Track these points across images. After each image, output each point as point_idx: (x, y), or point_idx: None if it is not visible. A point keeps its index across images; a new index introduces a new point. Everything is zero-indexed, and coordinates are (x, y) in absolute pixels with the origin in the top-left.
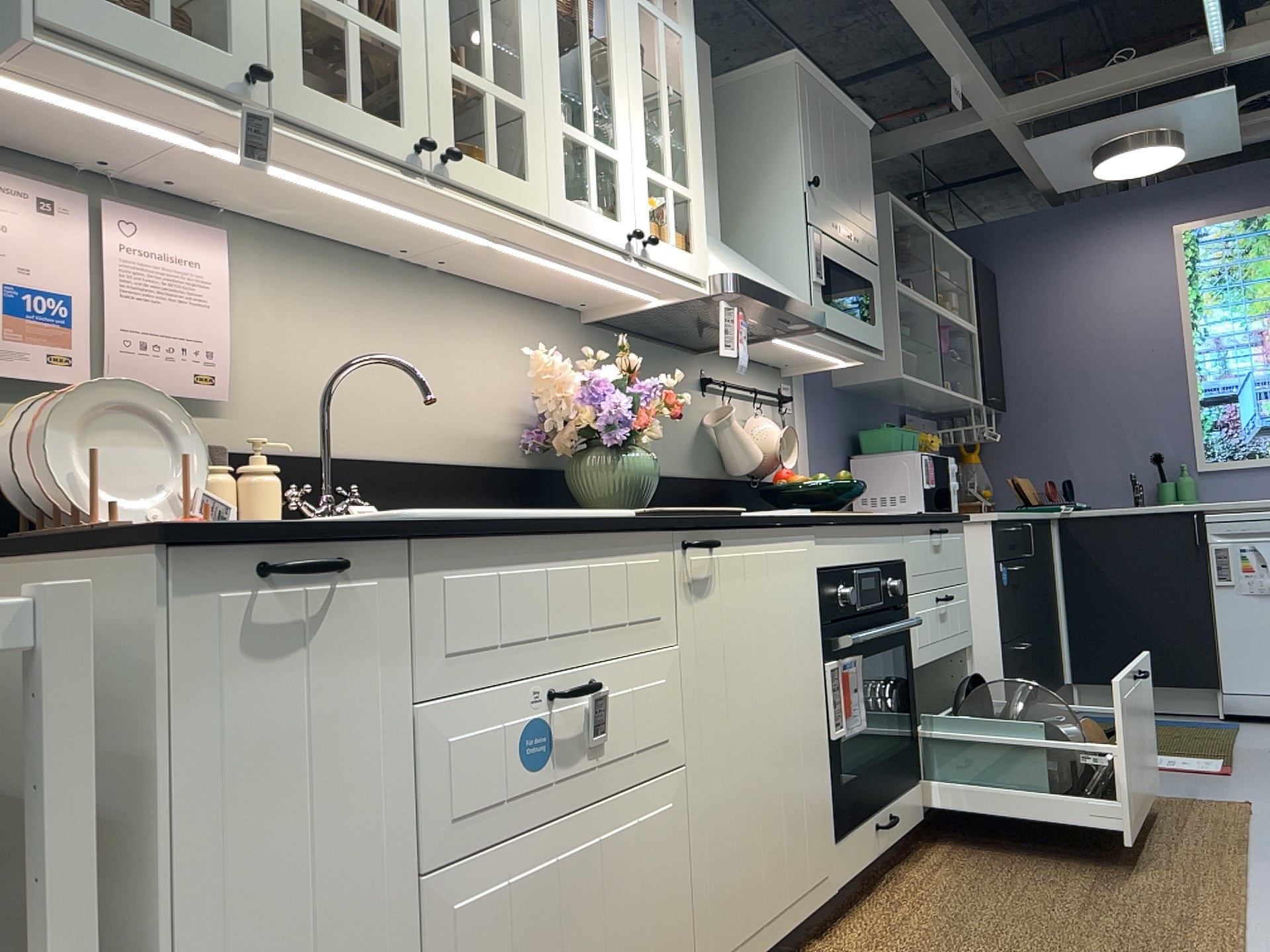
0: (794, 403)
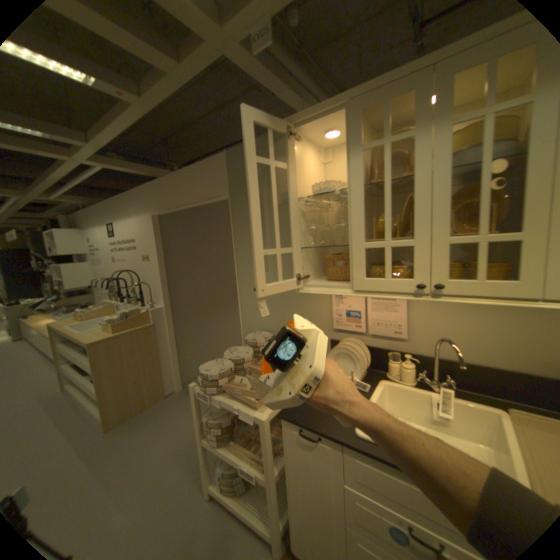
0: None
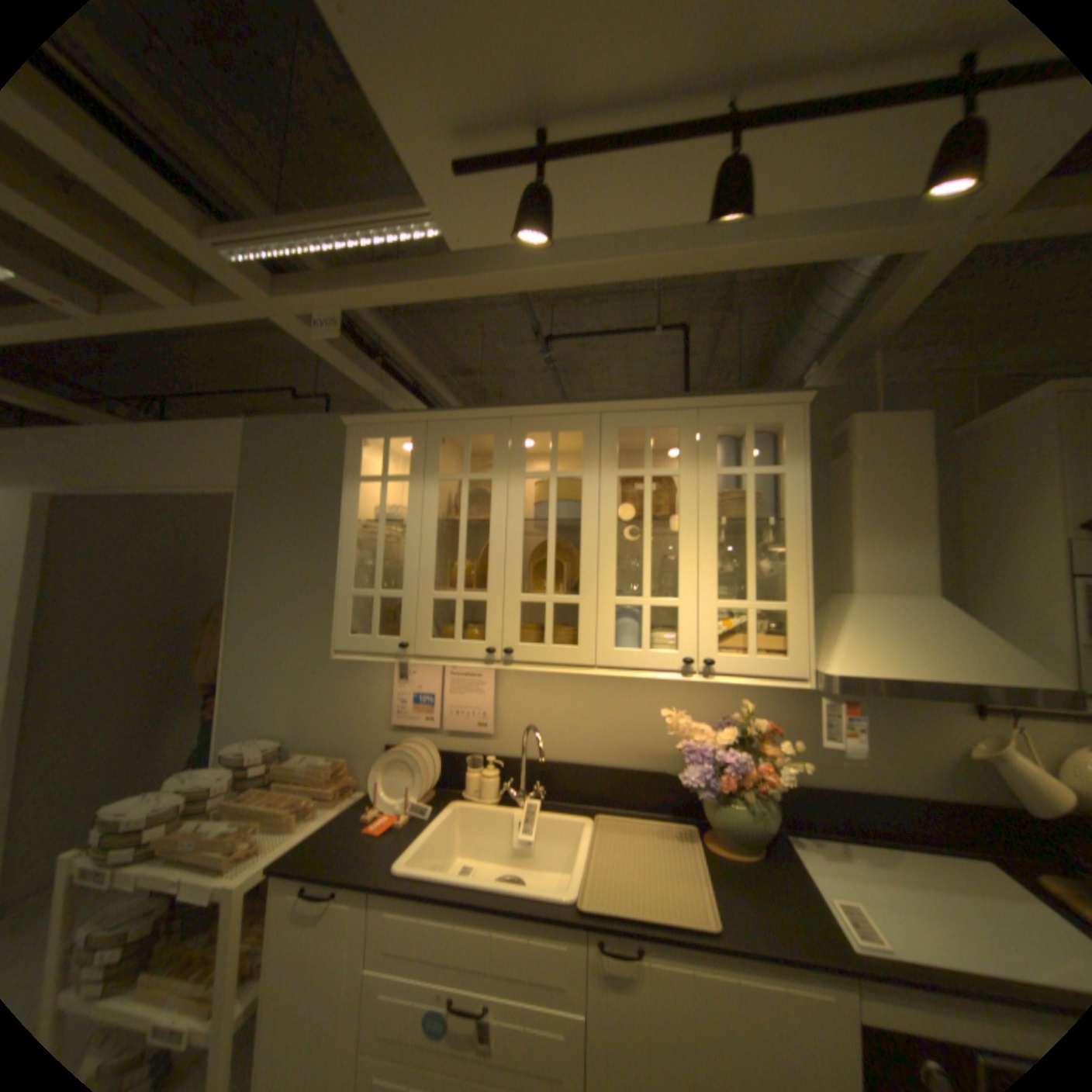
0: None
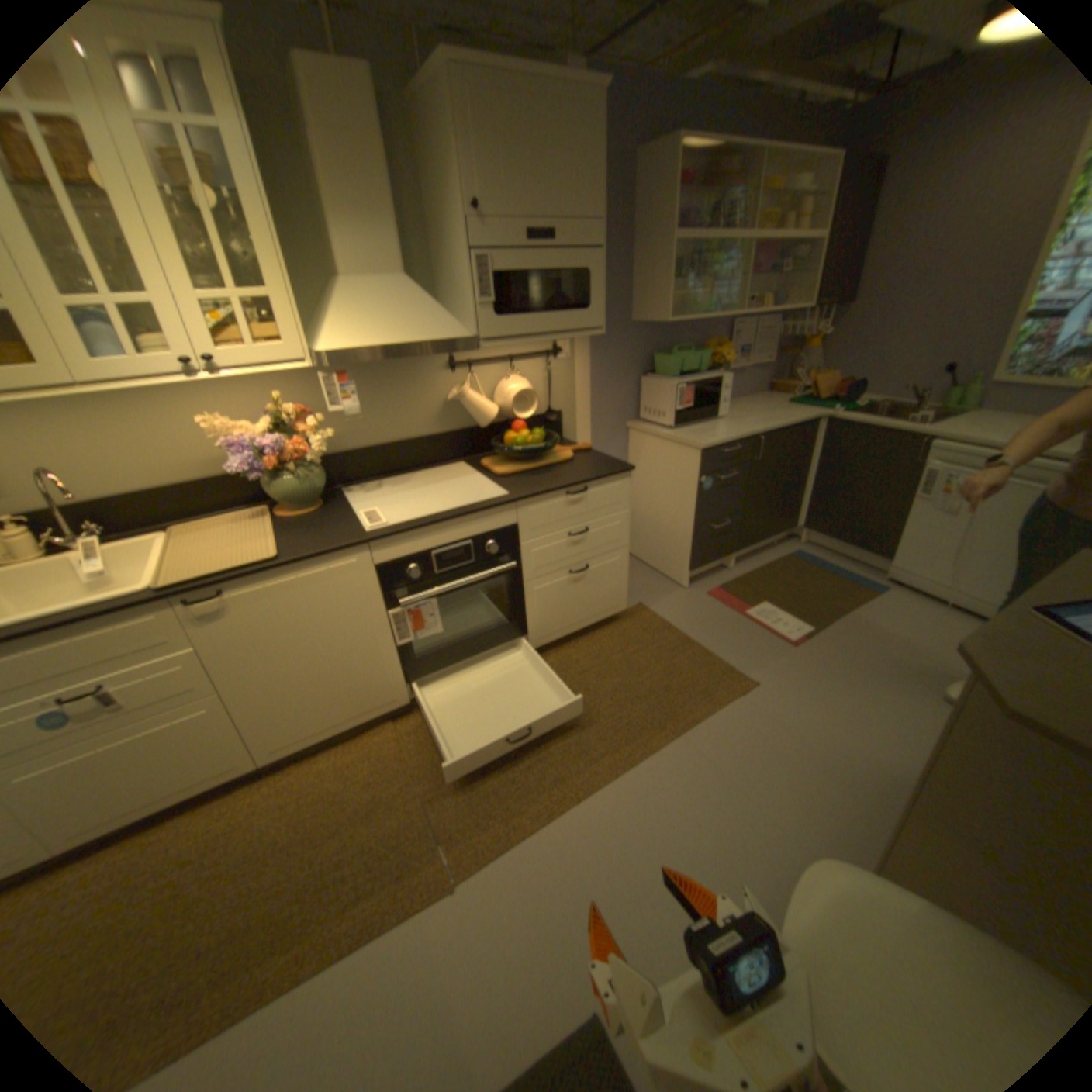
0: (568, 351)
